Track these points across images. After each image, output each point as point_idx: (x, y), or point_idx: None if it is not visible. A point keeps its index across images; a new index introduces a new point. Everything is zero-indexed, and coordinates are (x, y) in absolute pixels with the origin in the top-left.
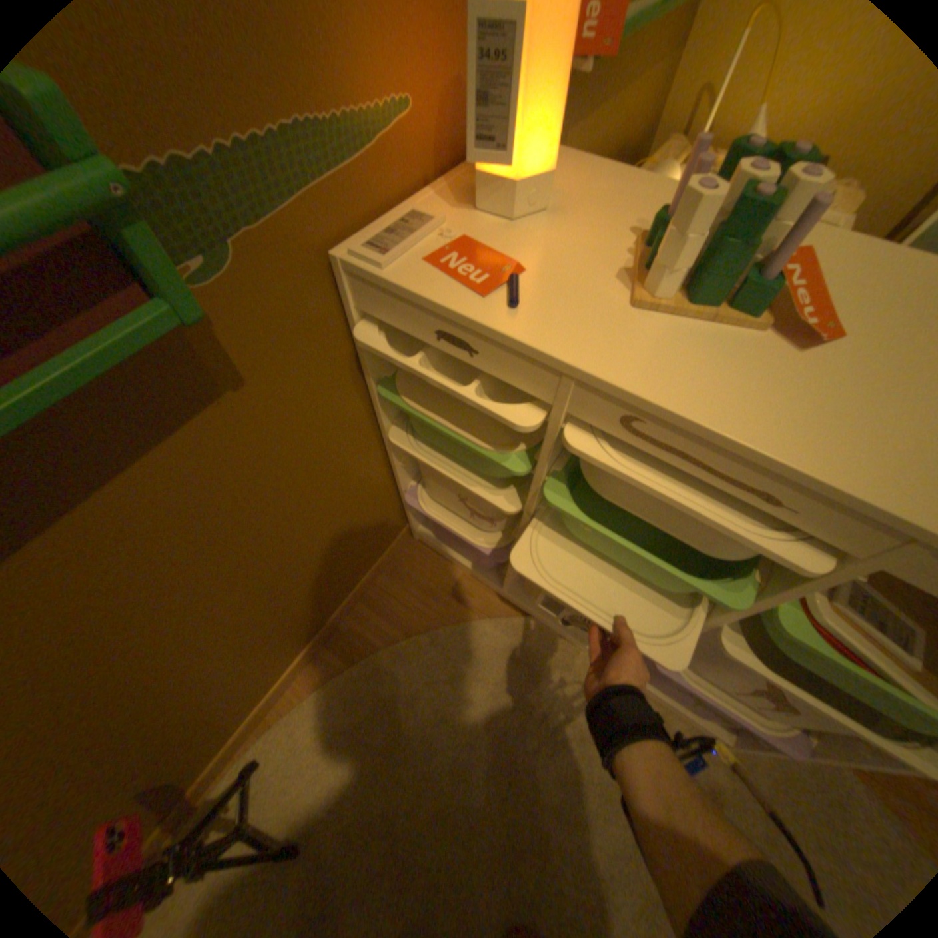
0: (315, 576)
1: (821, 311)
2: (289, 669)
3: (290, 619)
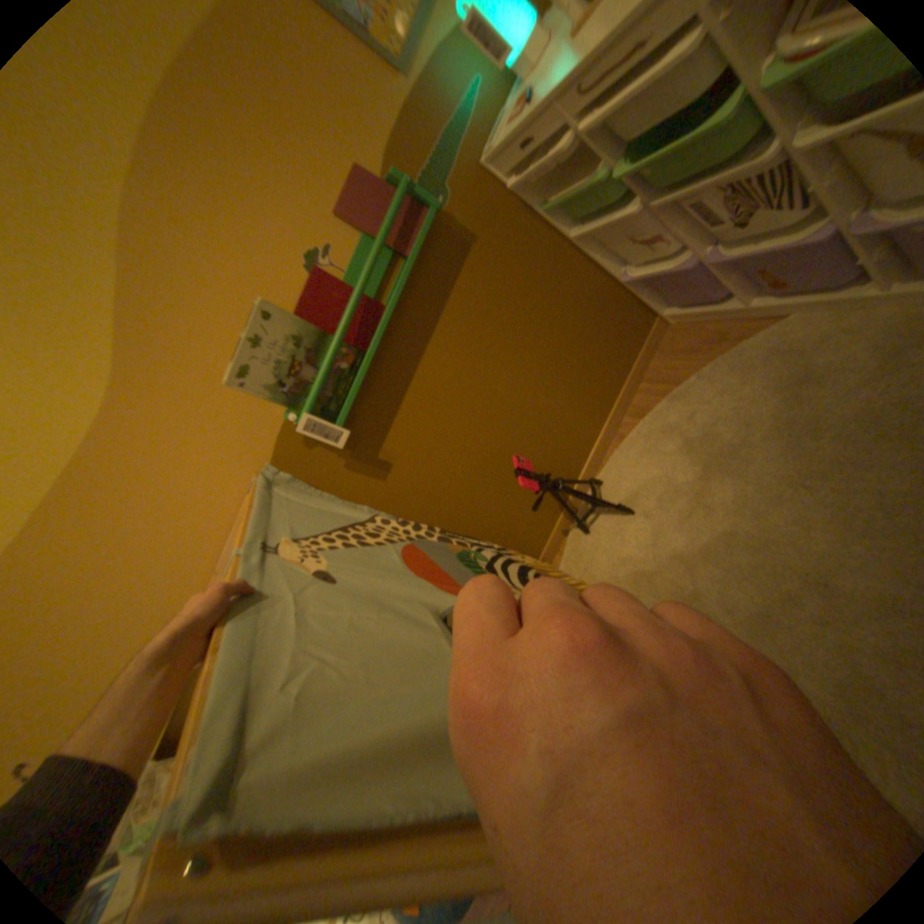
0: (583, 353)
1: None
2: (604, 430)
3: (580, 384)
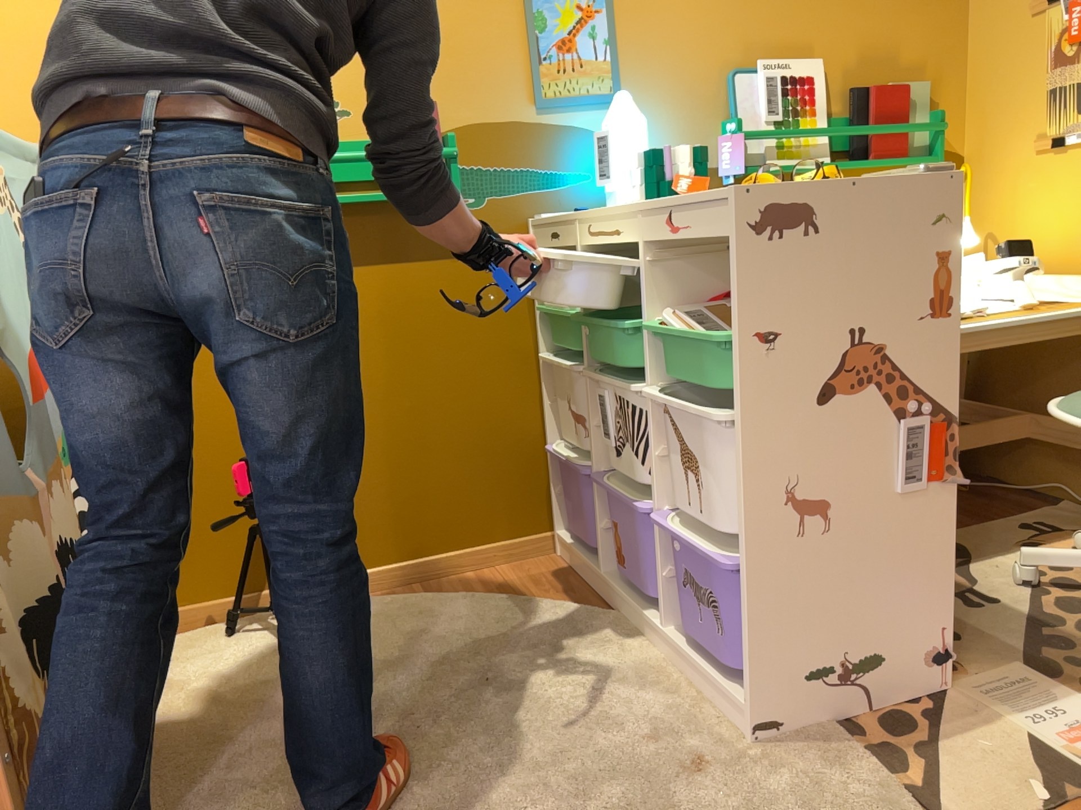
0: (447, 464)
1: (691, 193)
2: (383, 566)
3: (412, 488)
